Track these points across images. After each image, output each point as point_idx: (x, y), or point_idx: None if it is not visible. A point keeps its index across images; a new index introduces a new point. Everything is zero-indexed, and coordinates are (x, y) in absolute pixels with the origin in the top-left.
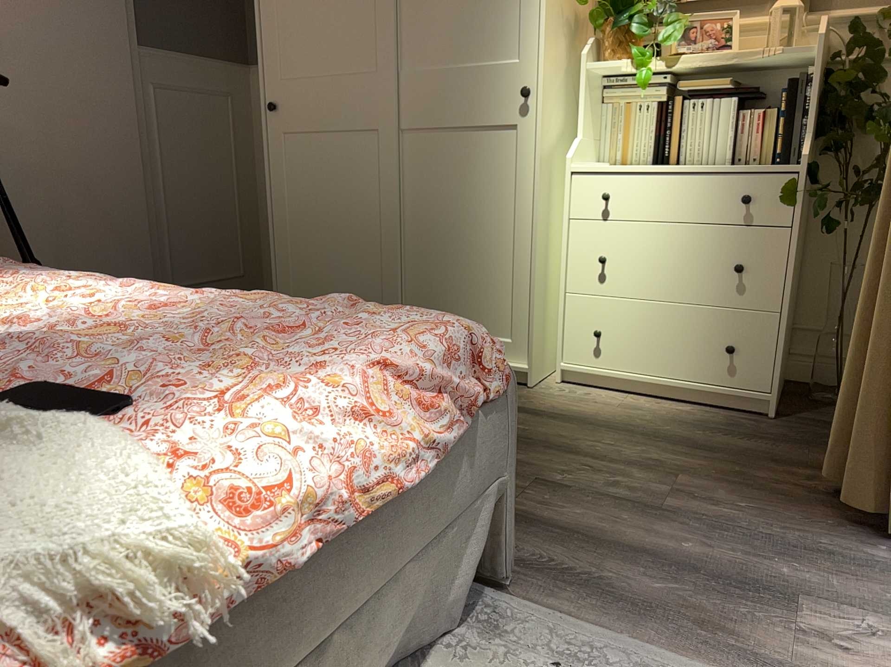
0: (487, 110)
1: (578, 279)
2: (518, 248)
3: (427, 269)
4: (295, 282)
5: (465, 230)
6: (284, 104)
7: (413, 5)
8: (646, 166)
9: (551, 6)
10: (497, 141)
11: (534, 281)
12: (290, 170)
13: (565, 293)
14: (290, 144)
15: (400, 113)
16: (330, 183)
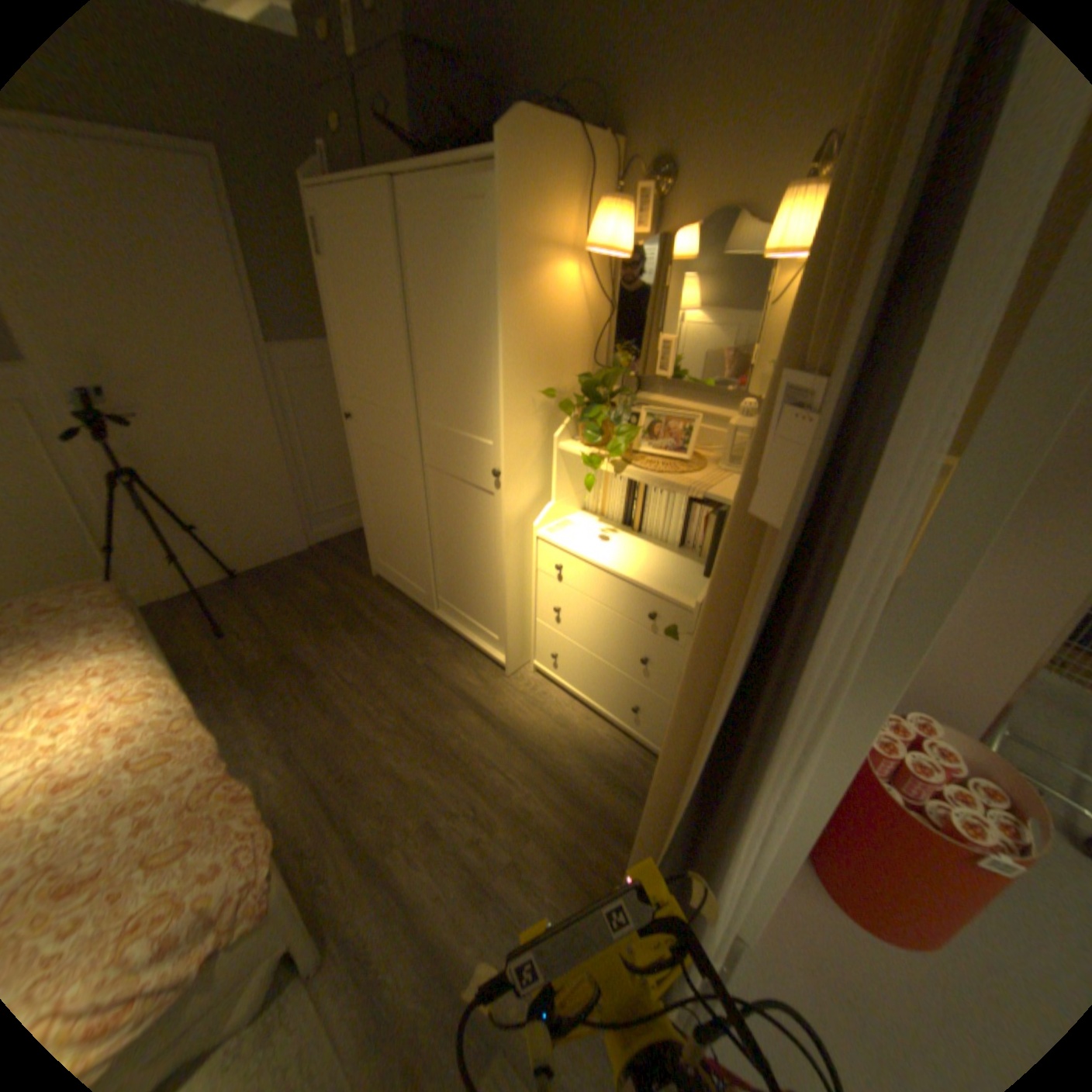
0: (476, 472)
1: (543, 611)
2: (499, 580)
3: (449, 566)
4: (378, 539)
5: (468, 551)
6: (355, 414)
7: (425, 366)
8: (612, 528)
9: (517, 403)
10: (484, 498)
11: (507, 609)
12: (366, 463)
13: (535, 616)
14: (363, 444)
15: (423, 451)
16: (388, 483)
